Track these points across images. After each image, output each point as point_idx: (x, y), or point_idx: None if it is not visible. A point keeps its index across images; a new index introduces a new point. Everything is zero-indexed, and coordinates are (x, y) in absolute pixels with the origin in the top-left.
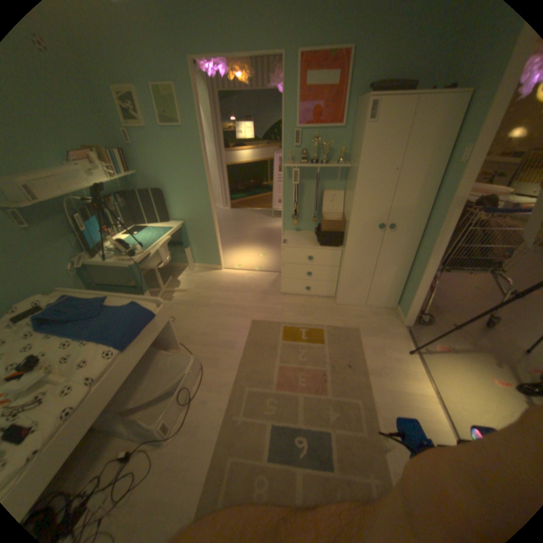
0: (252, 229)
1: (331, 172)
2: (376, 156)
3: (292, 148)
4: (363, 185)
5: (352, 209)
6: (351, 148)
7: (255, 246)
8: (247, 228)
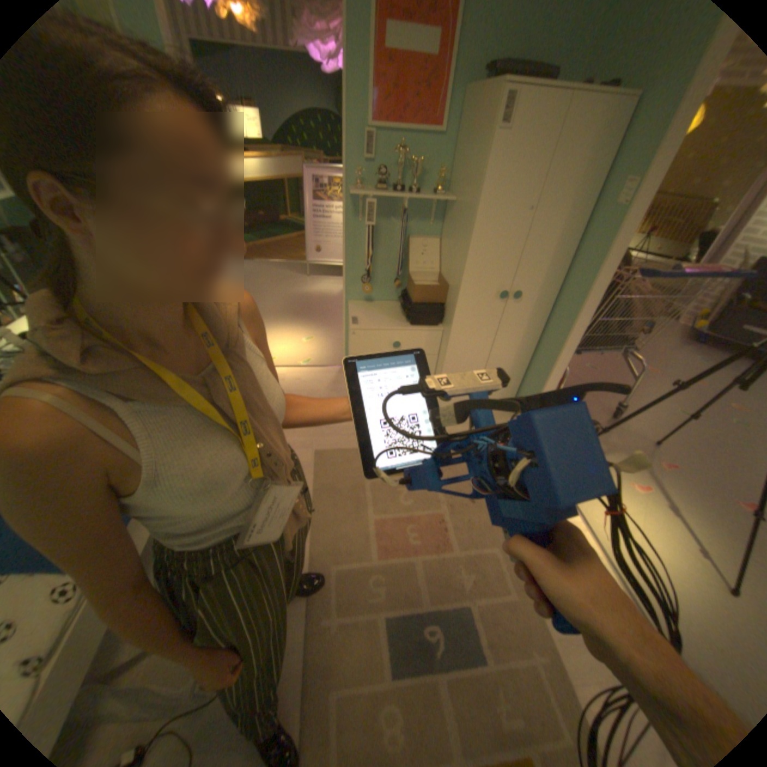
0: (278, 296)
1: (419, 207)
2: (502, 187)
3: (358, 163)
4: (481, 232)
5: (462, 270)
6: (450, 171)
7: (289, 325)
8: (268, 294)
